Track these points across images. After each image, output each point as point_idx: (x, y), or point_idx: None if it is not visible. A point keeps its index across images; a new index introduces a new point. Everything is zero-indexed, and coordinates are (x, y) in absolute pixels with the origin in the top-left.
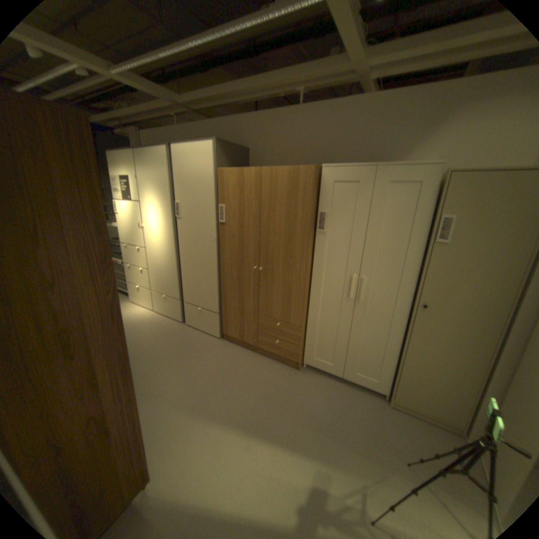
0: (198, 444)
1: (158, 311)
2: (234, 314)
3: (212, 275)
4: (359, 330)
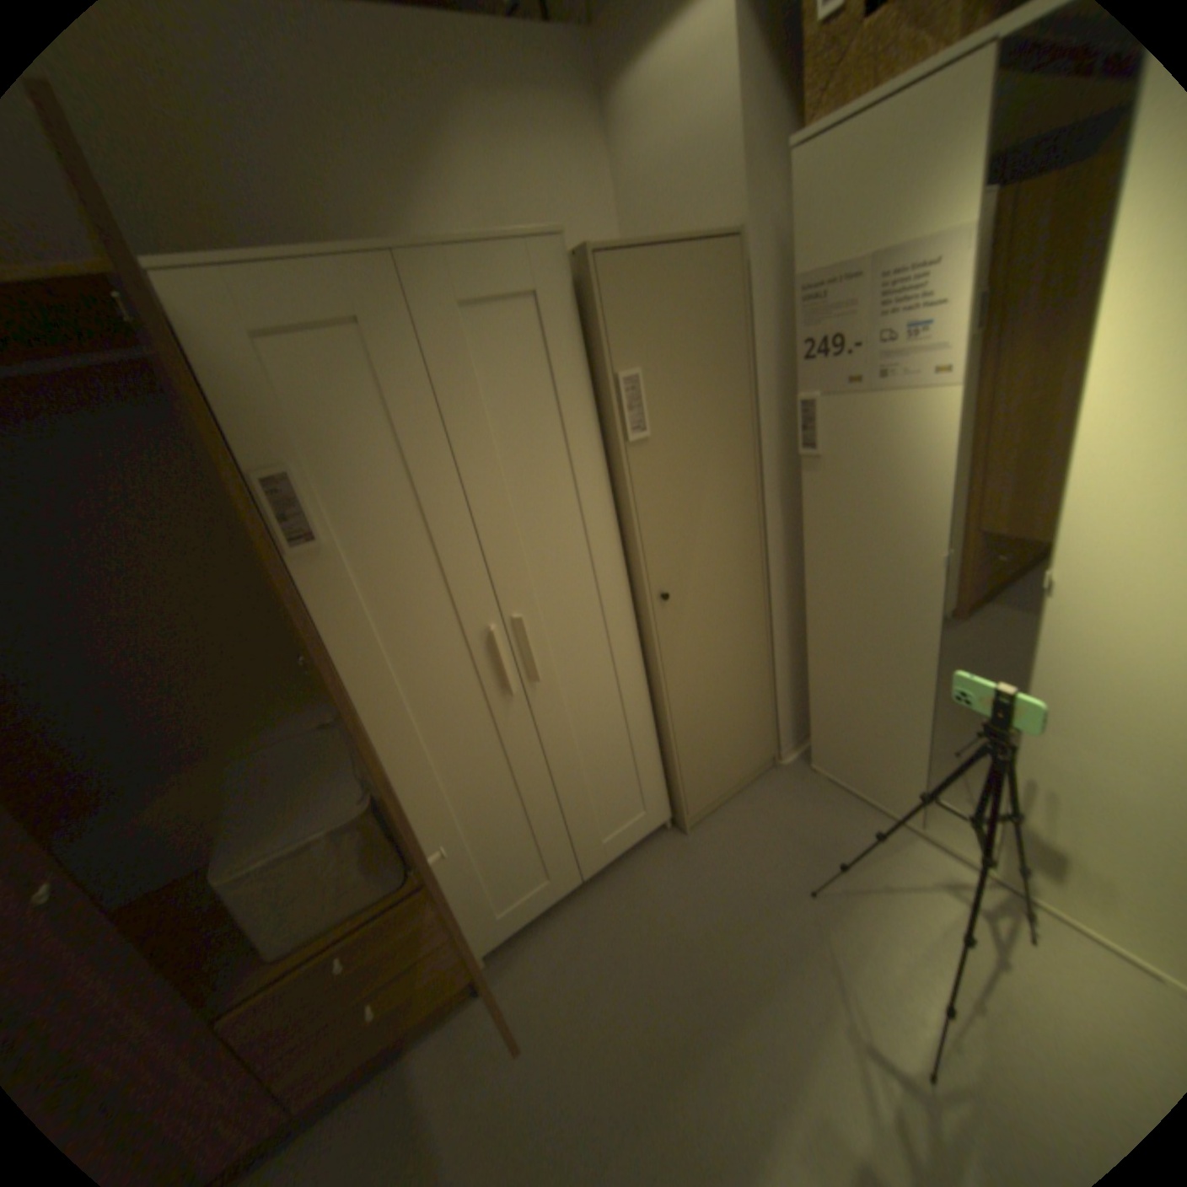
0: None
1: None
2: None
3: None
4: (563, 748)
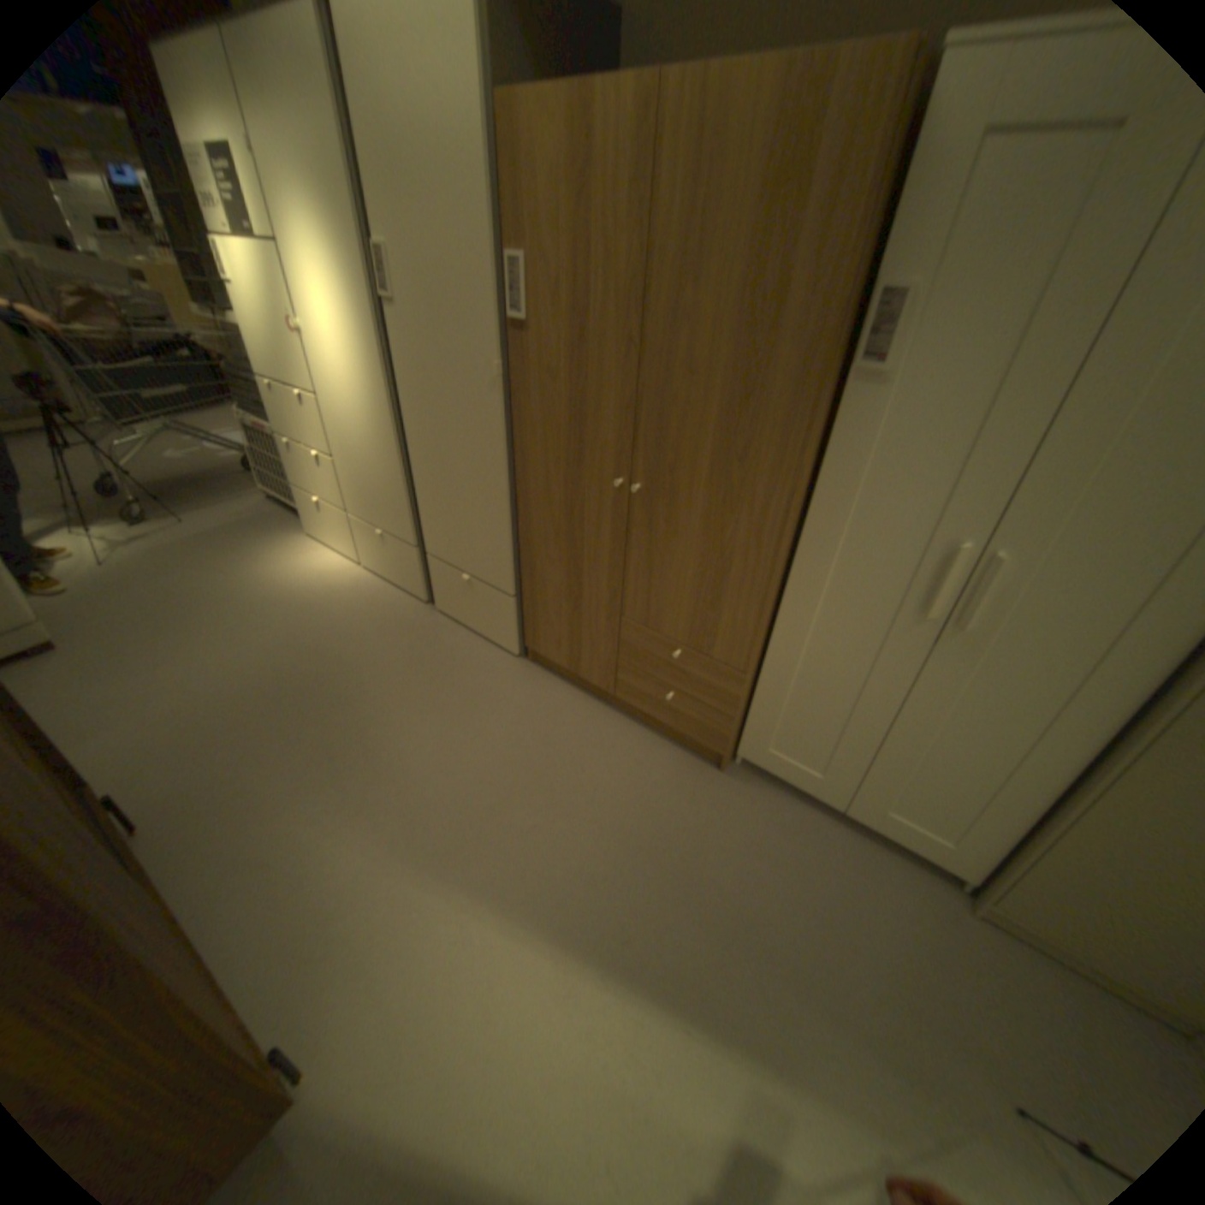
0: (440, 967)
1: (369, 567)
2: (554, 605)
3: (494, 491)
4: (933, 710)
